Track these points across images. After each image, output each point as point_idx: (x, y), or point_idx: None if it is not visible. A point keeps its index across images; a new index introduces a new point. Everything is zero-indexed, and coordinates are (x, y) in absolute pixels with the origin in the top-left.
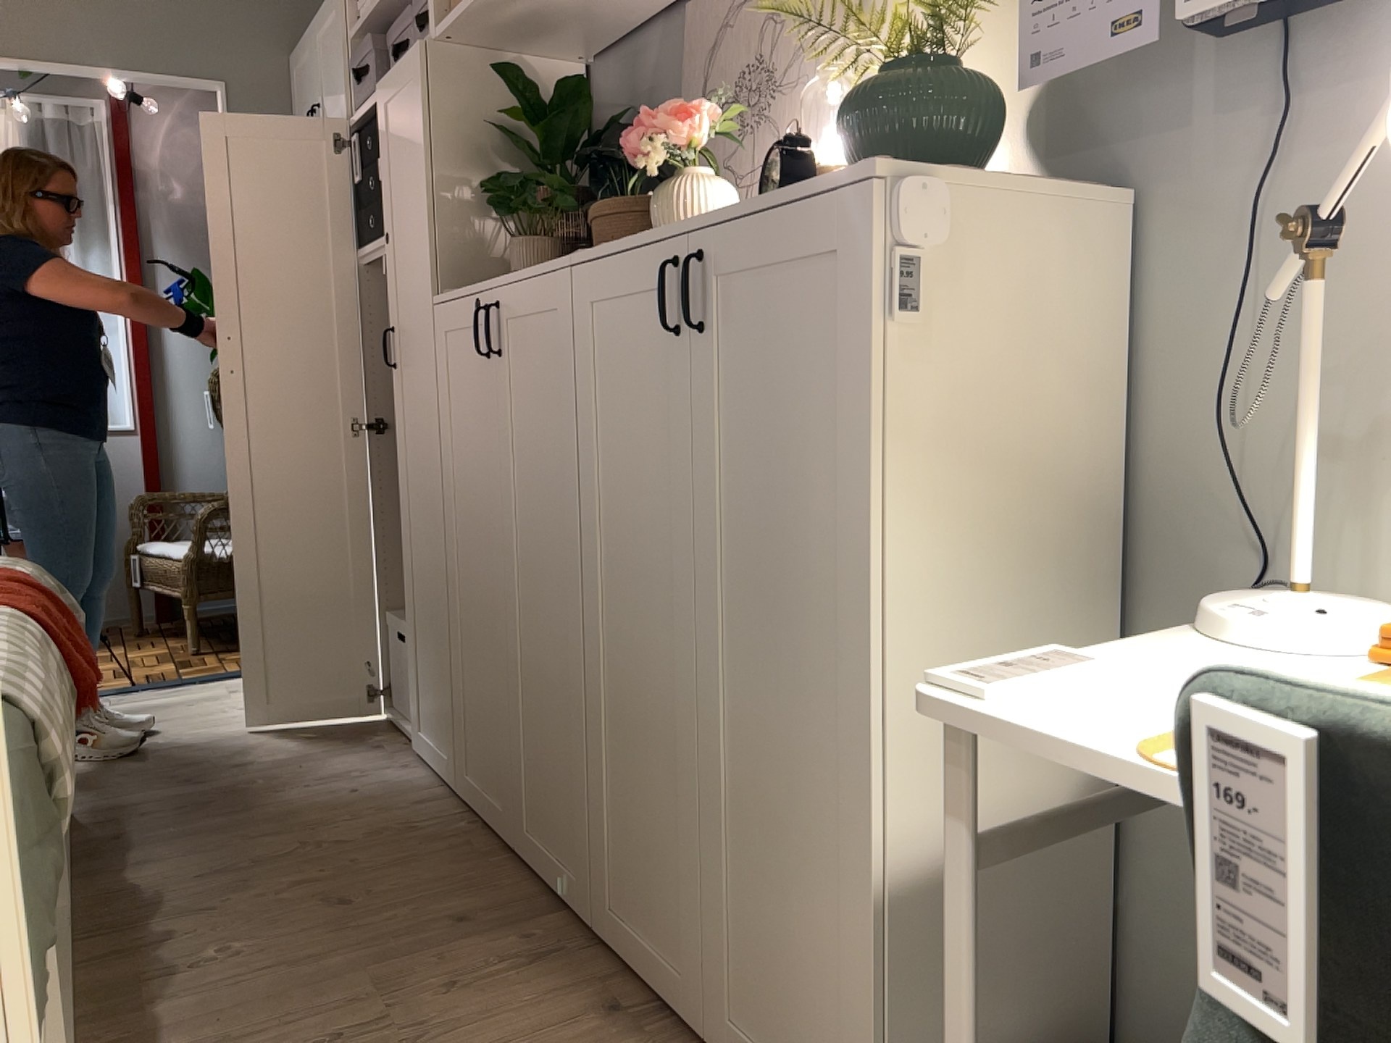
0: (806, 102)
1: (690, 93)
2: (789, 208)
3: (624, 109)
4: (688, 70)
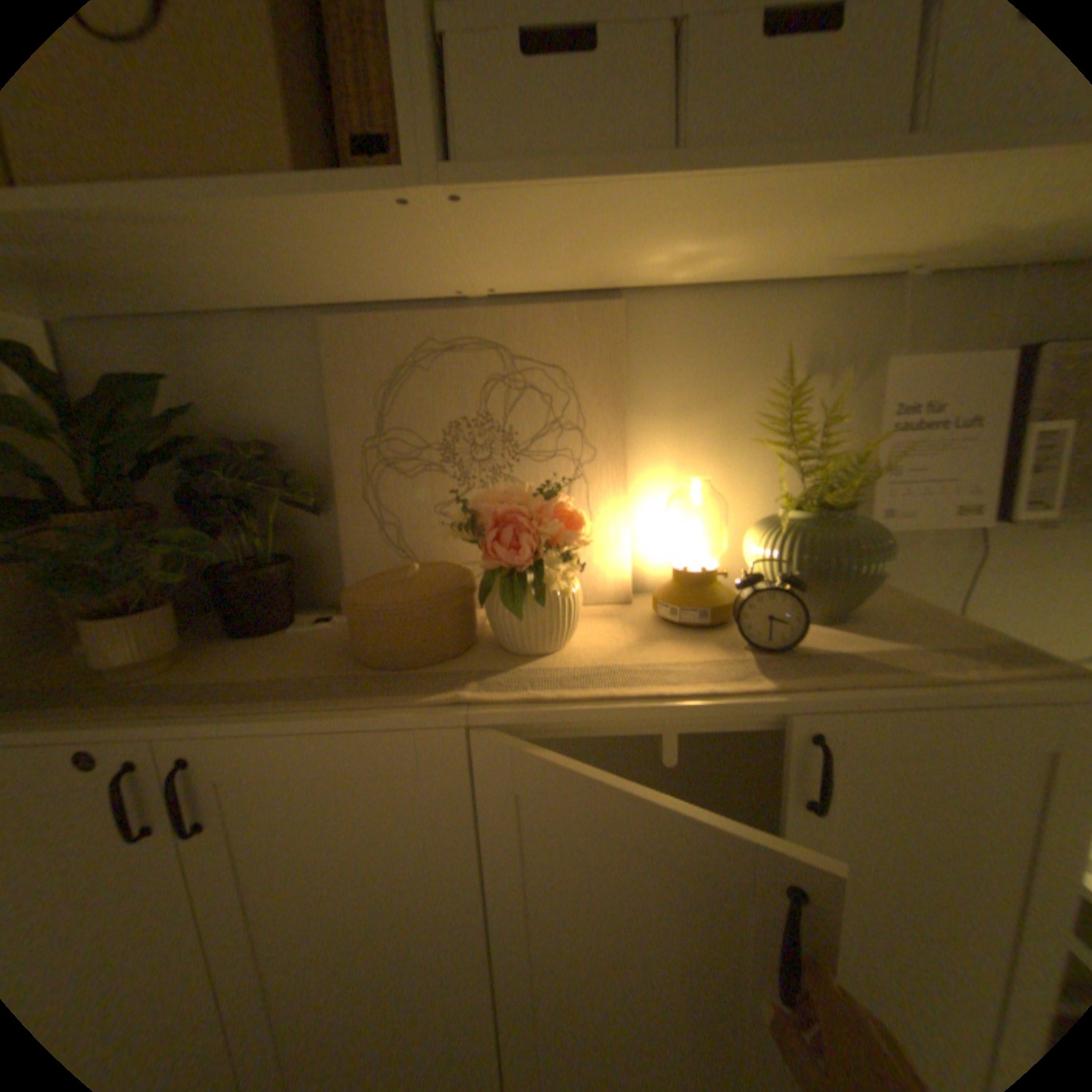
0: (583, 477)
1: (349, 420)
2: (985, 709)
3: (165, 398)
4: (335, 392)
